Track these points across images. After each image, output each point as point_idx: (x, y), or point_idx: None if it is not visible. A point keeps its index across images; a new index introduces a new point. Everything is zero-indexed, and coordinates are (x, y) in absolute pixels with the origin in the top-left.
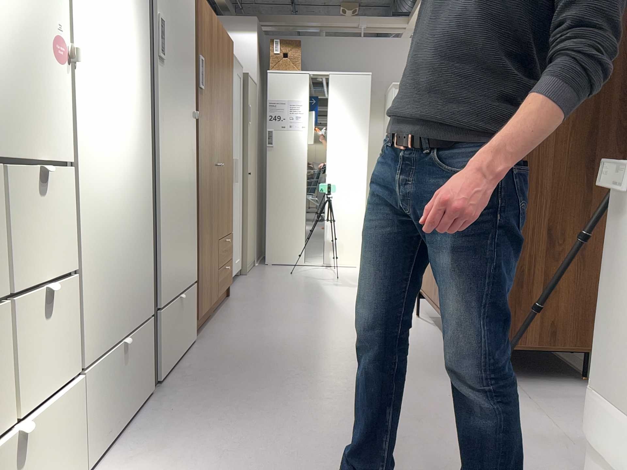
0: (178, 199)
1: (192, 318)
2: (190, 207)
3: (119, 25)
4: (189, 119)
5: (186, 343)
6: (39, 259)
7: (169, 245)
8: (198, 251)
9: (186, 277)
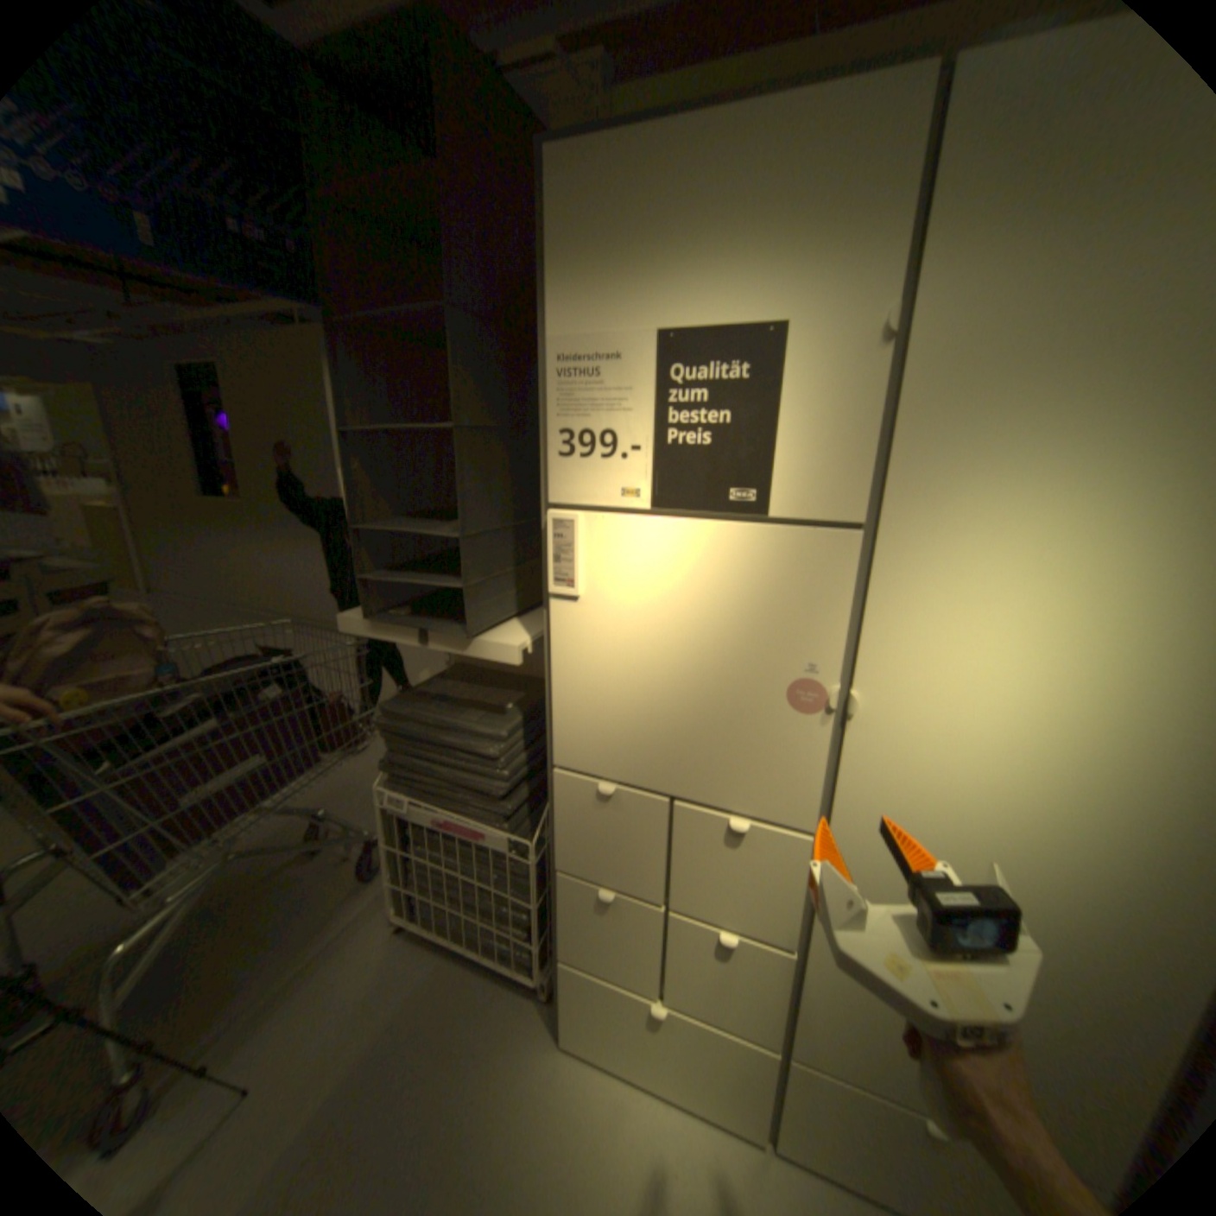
0: None
1: None
2: None
3: (1113, 636)
4: None
5: None
6: (727, 907)
7: None
8: None
9: None
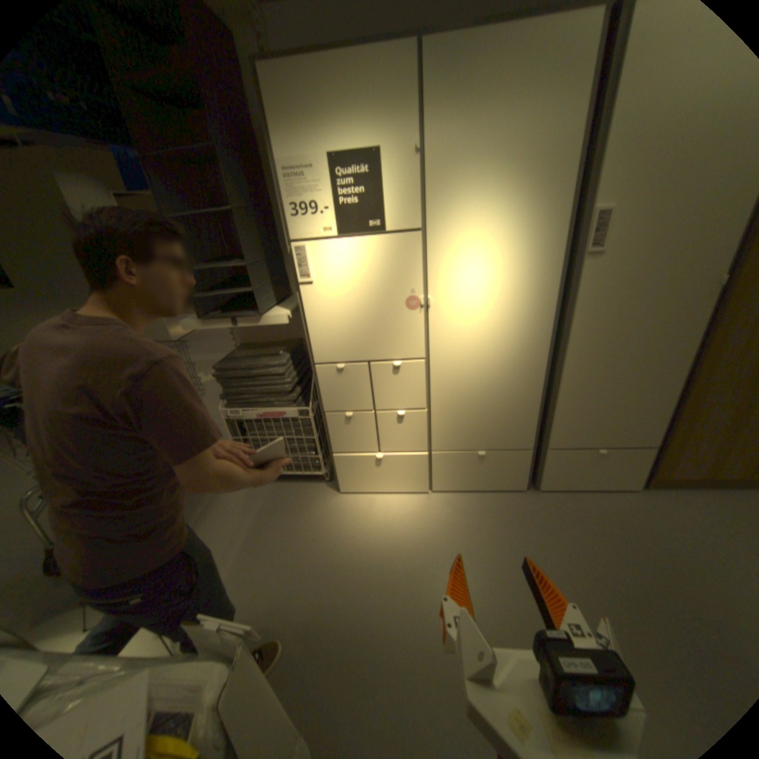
0: (622, 375)
1: (637, 474)
2: (662, 382)
3: (502, 256)
4: (694, 290)
5: (611, 486)
6: (398, 400)
7: (583, 410)
8: (681, 423)
9: (627, 439)
